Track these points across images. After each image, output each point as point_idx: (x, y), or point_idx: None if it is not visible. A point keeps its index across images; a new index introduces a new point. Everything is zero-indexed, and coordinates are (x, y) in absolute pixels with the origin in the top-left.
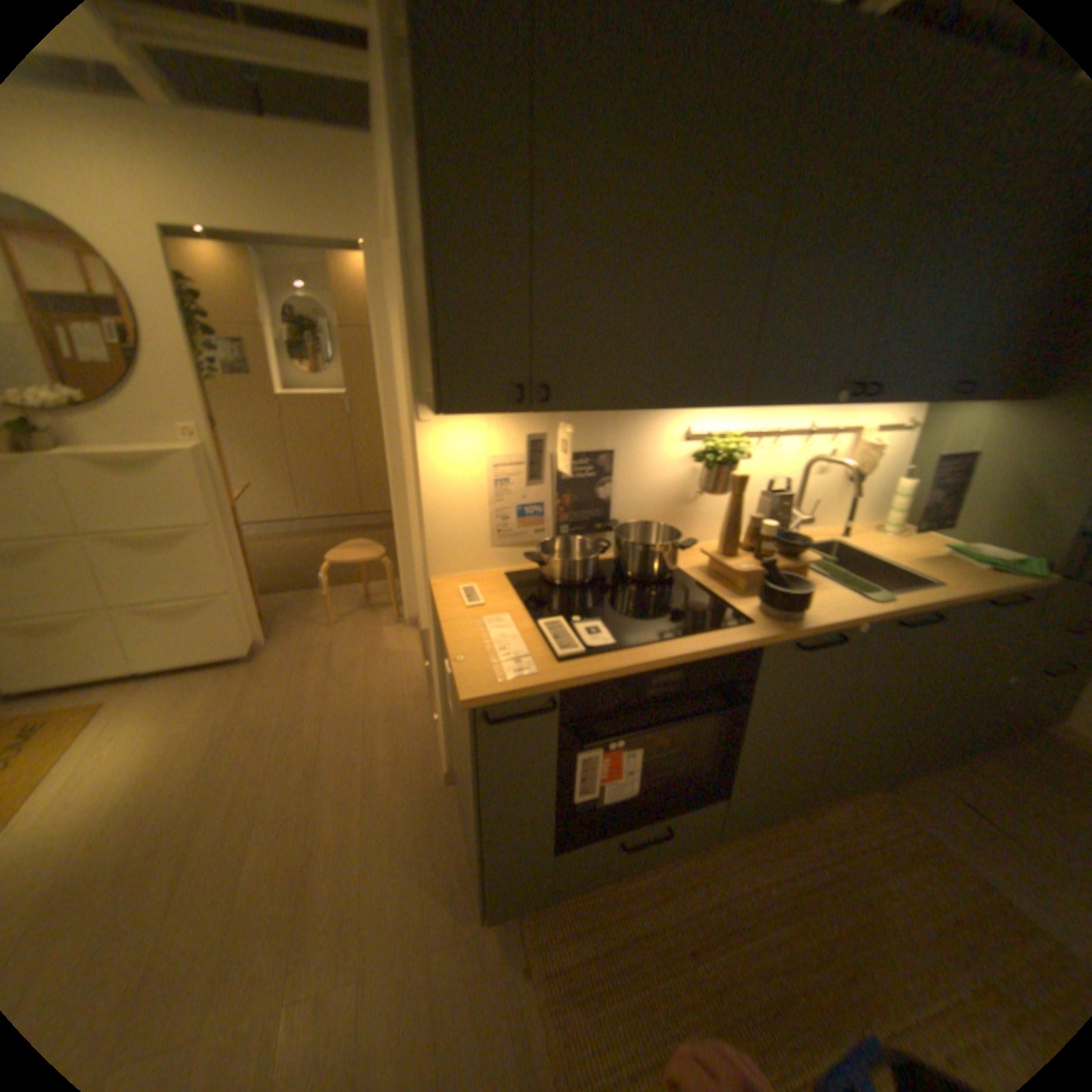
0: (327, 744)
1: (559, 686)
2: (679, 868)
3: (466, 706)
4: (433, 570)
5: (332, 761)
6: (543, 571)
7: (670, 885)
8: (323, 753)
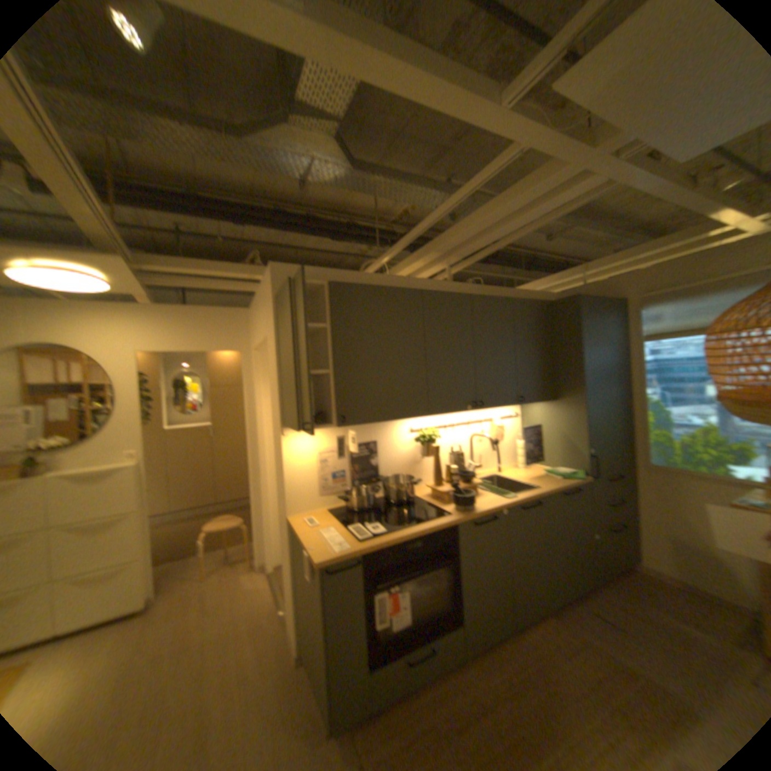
0: (210, 659)
1: (362, 553)
2: (447, 686)
3: (318, 567)
4: (289, 514)
5: (215, 670)
6: (348, 507)
7: (443, 697)
8: (208, 666)
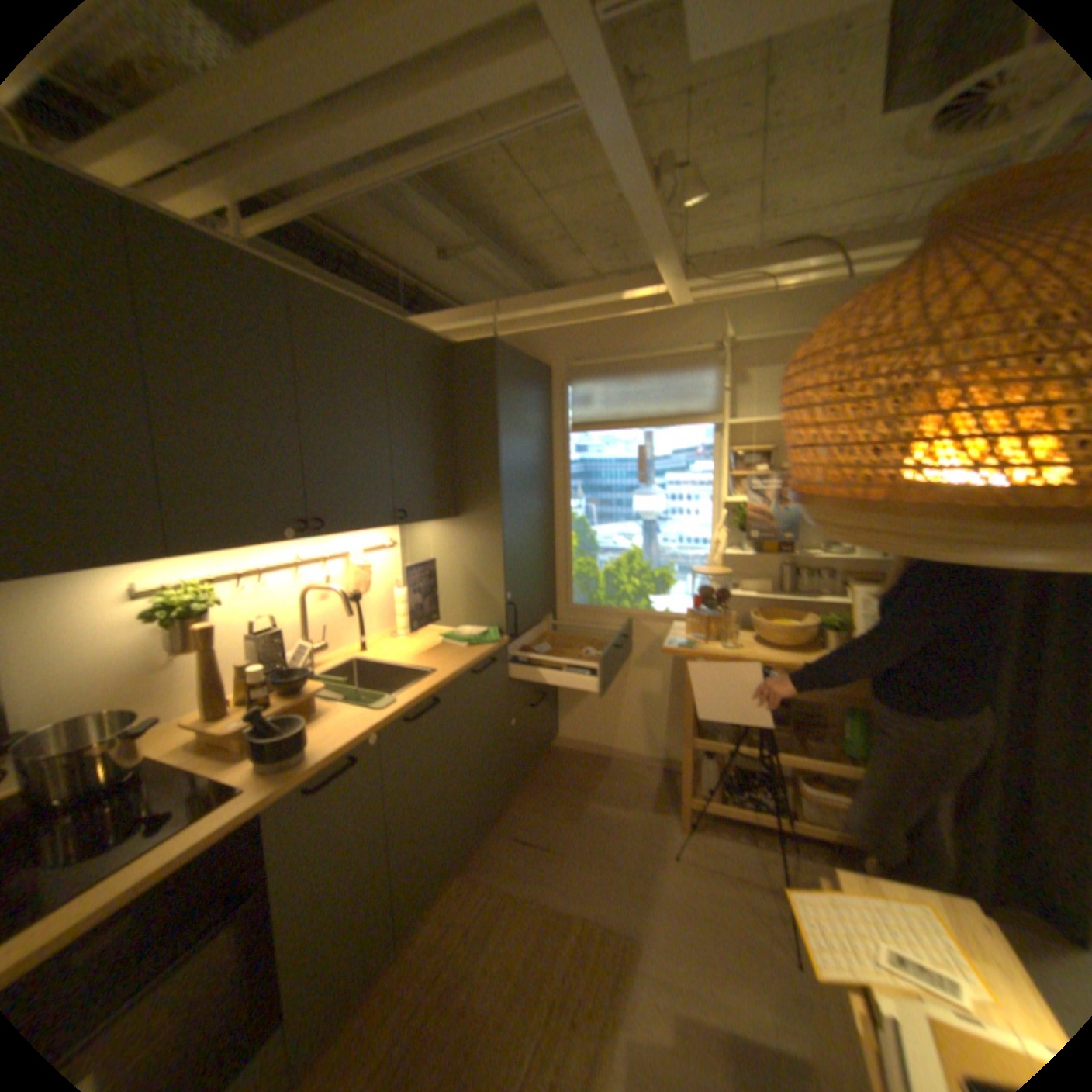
0: None
1: None
2: None
3: None
4: None
5: None
6: None
7: None
8: None
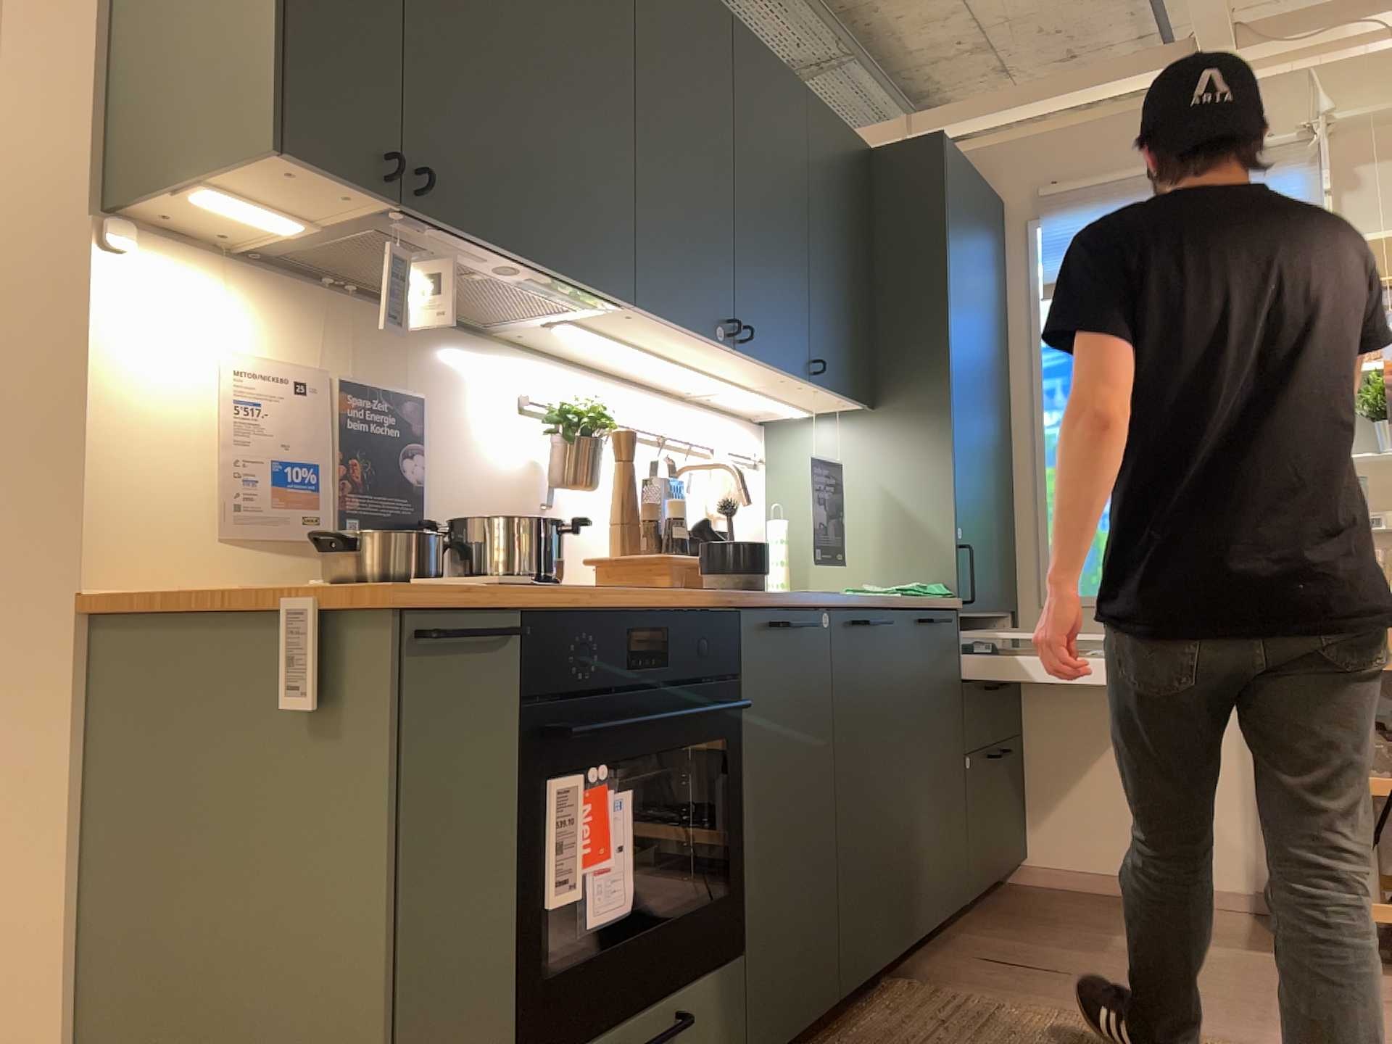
0: None
1: (524, 596)
2: None
3: (395, 595)
4: (94, 574)
5: None
6: (343, 576)
7: None
8: None
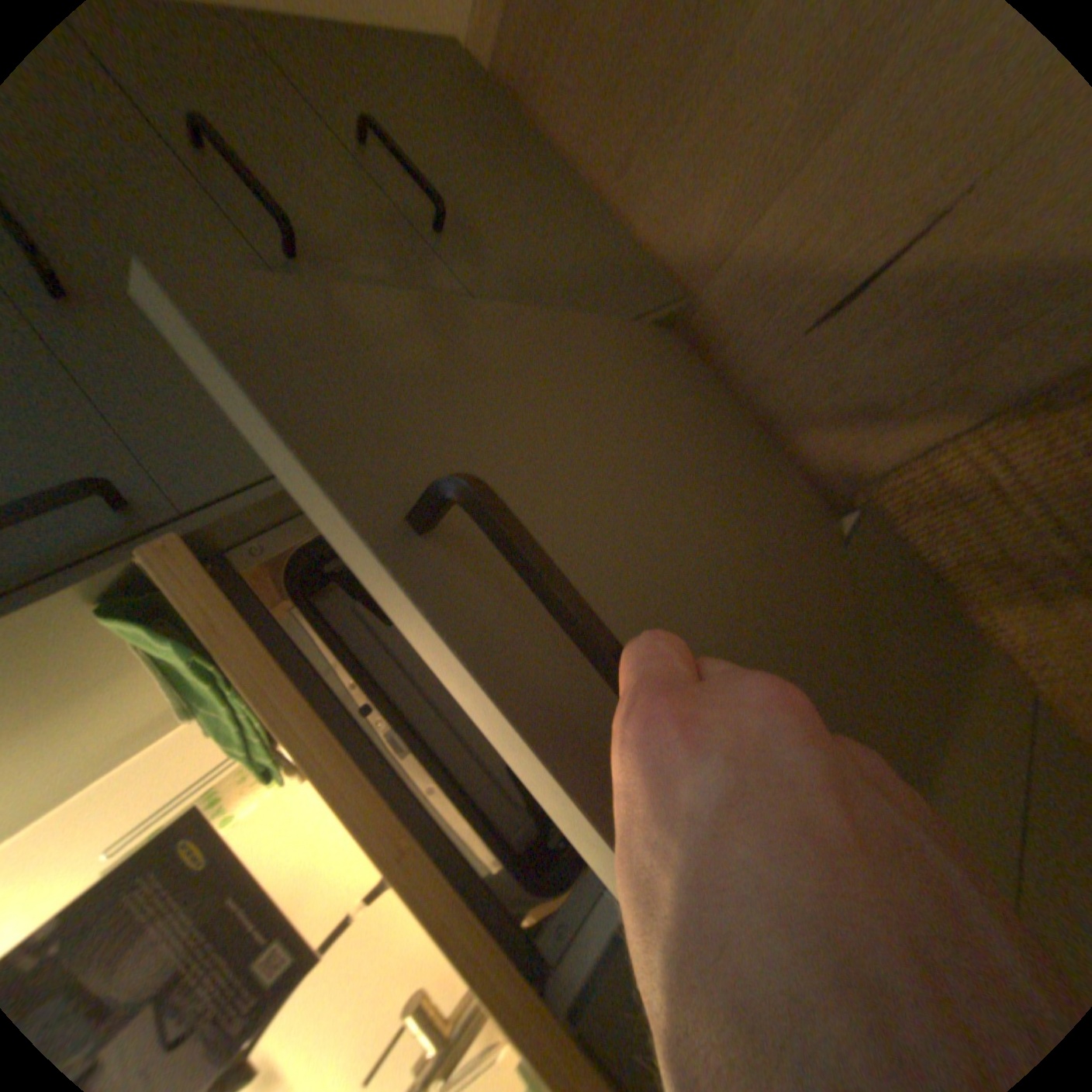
0: None
1: None
2: None
3: None
4: None
5: None
6: None
7: None
8: None
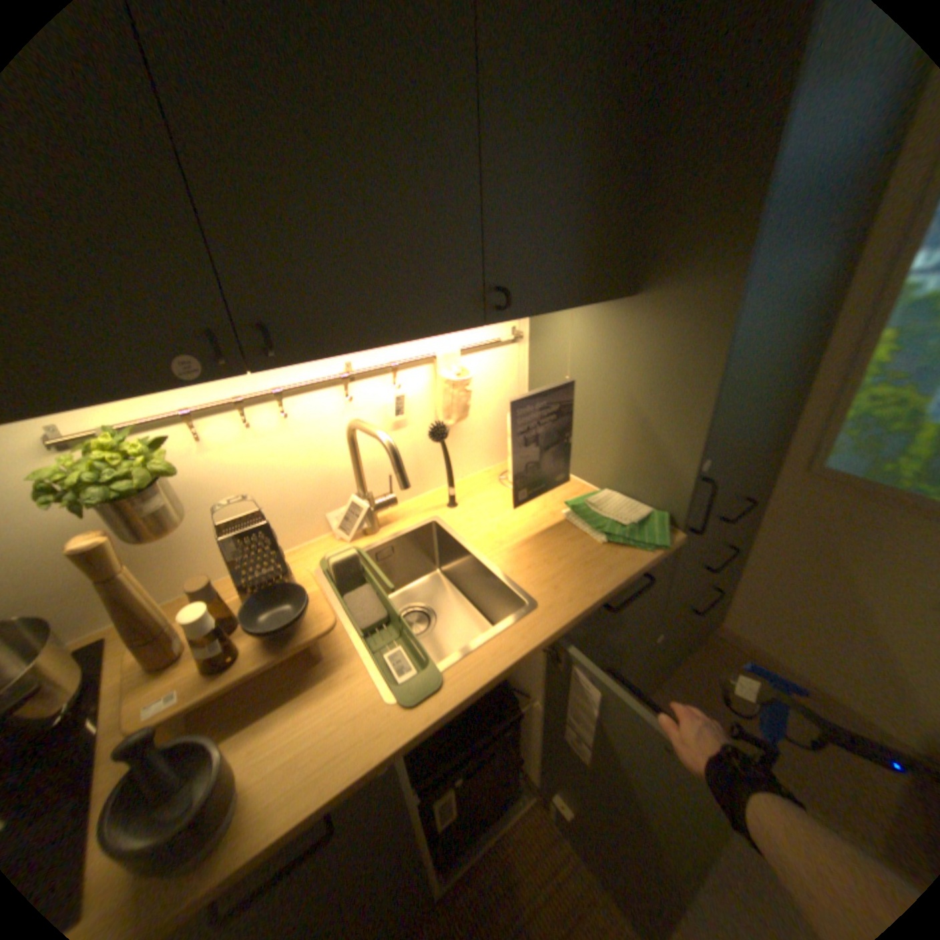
0: None
1: None
2: None
3: None
4: None
5: None
6: None
7: None
8: None
